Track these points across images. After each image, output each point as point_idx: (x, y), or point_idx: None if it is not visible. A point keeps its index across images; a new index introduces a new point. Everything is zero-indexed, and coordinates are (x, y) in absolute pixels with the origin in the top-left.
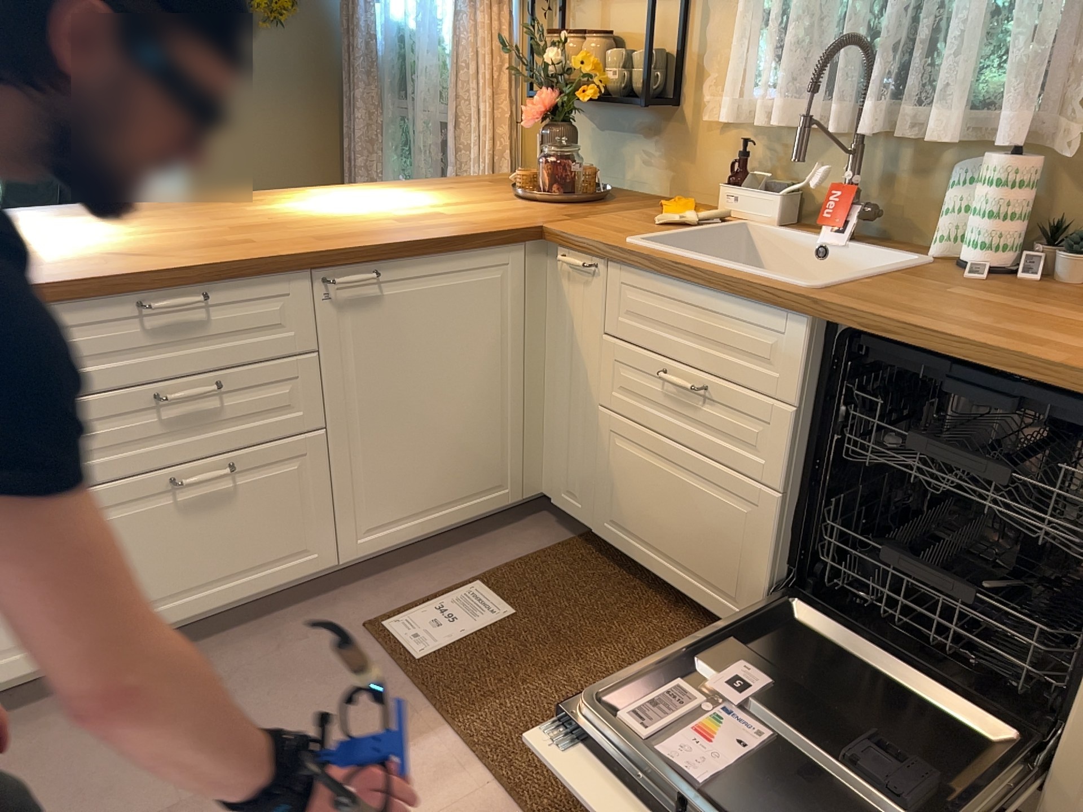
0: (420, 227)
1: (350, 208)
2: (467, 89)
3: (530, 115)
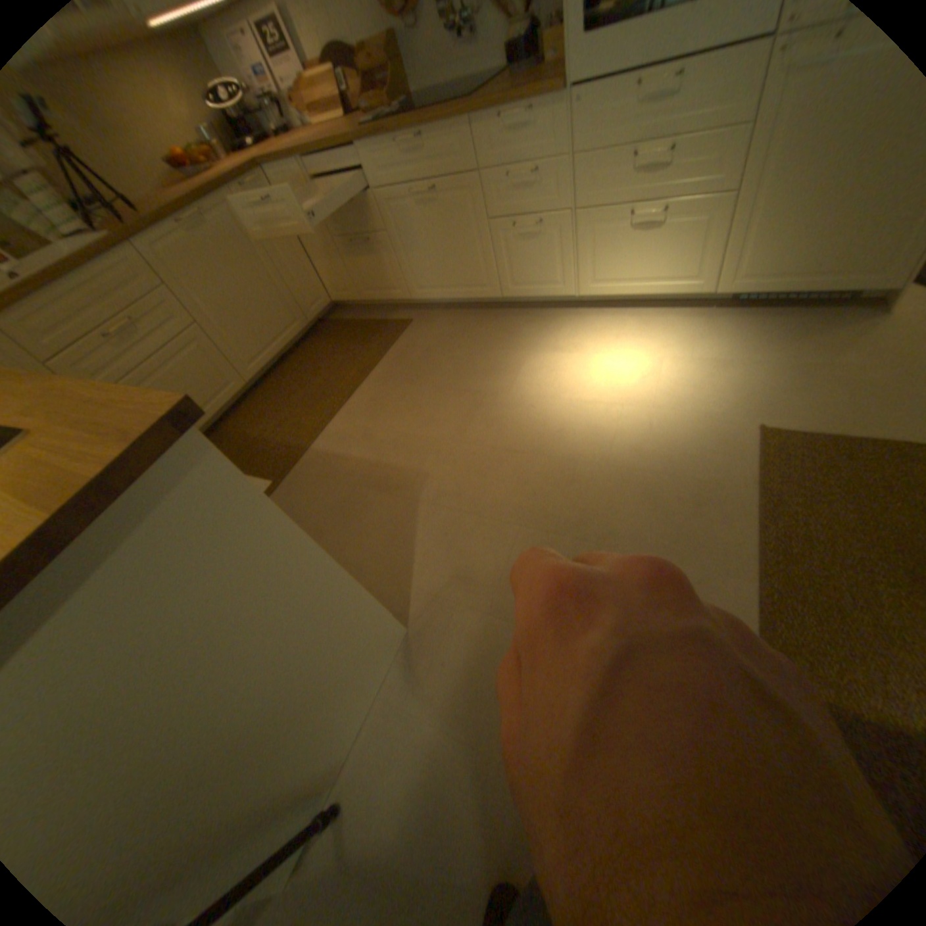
0: None
1: None
2: None
3: None
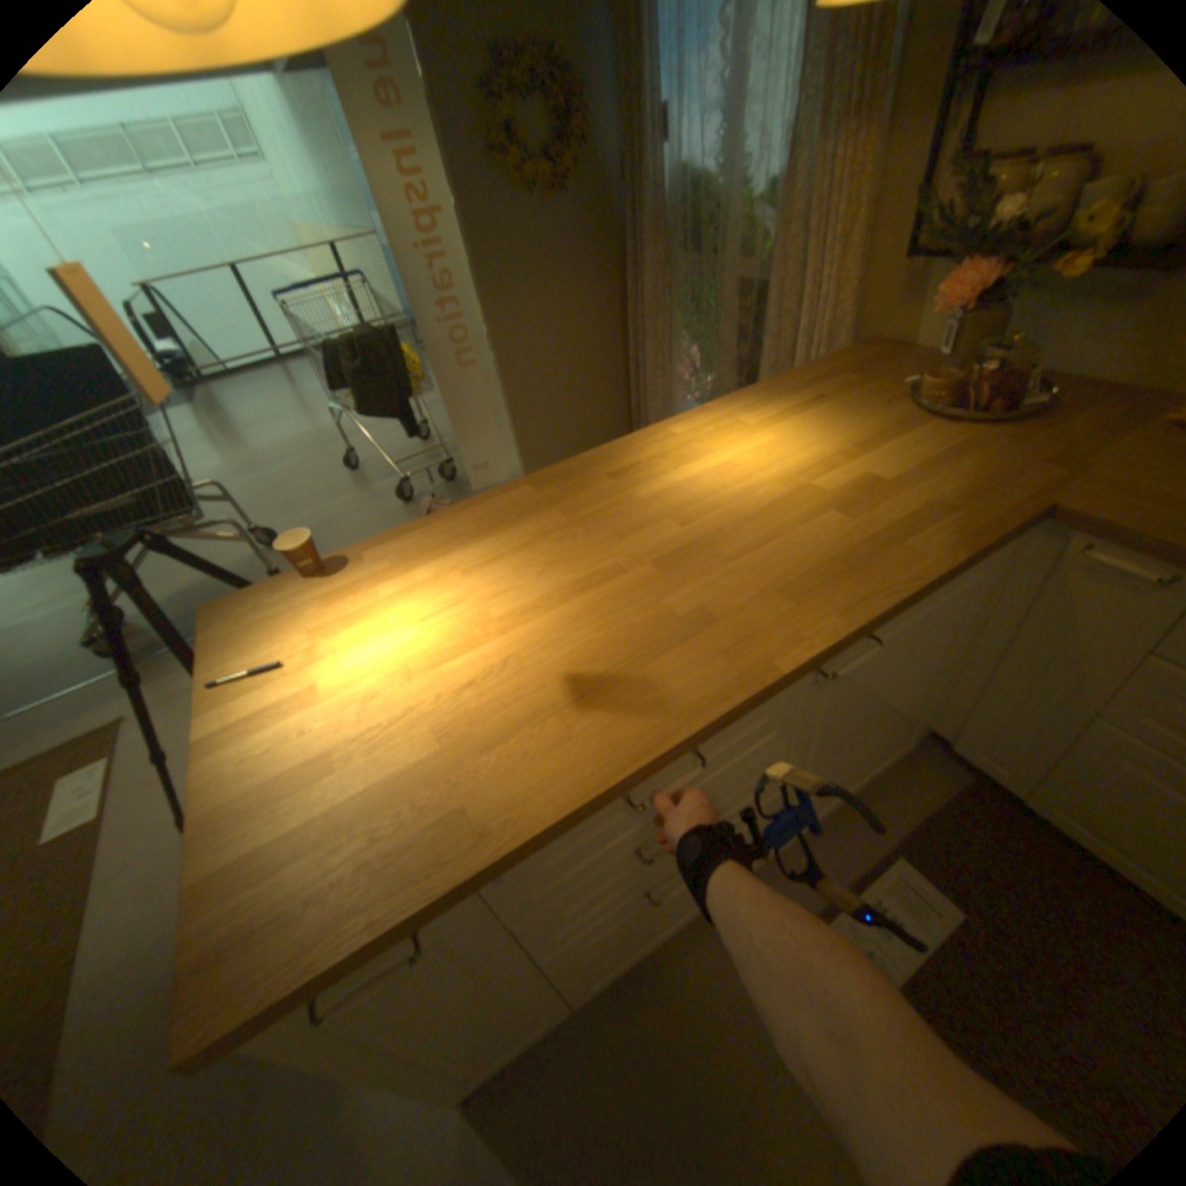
0: (894, 532)
1: (751, 474)
2: (796, 242)
3: (951, 294)
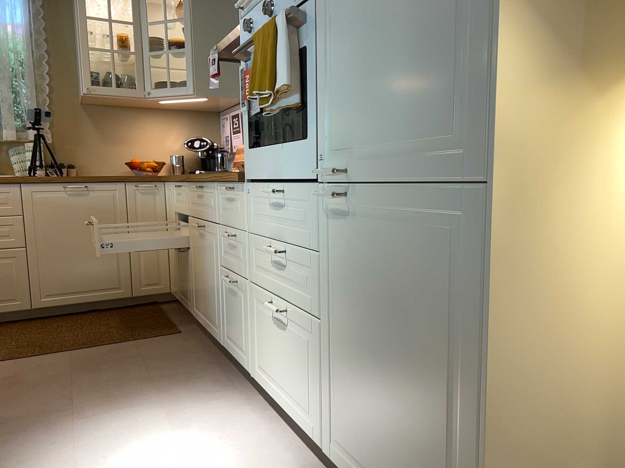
0: None
1: None
2: None
3: None
